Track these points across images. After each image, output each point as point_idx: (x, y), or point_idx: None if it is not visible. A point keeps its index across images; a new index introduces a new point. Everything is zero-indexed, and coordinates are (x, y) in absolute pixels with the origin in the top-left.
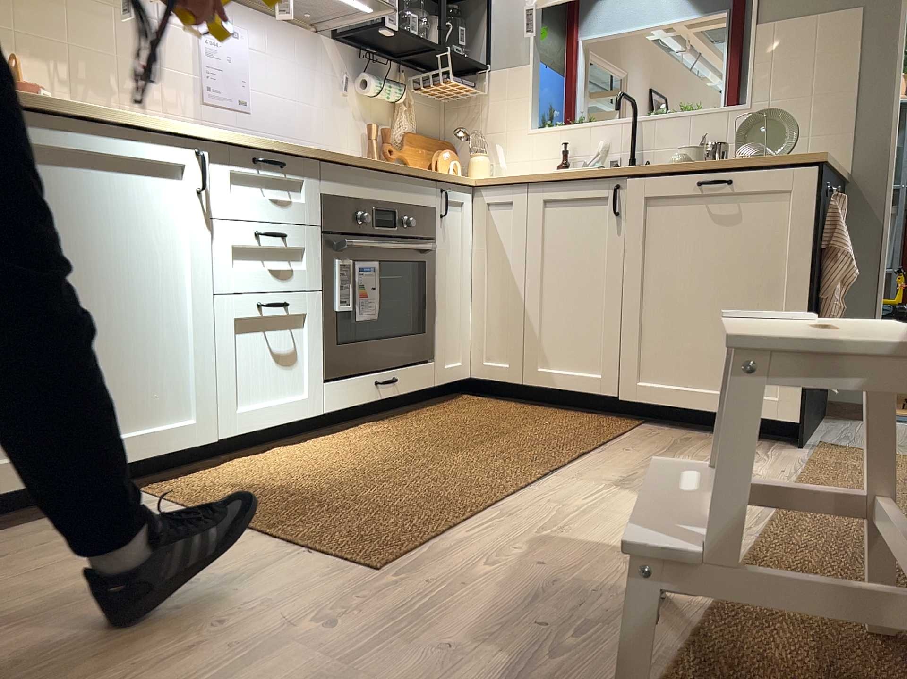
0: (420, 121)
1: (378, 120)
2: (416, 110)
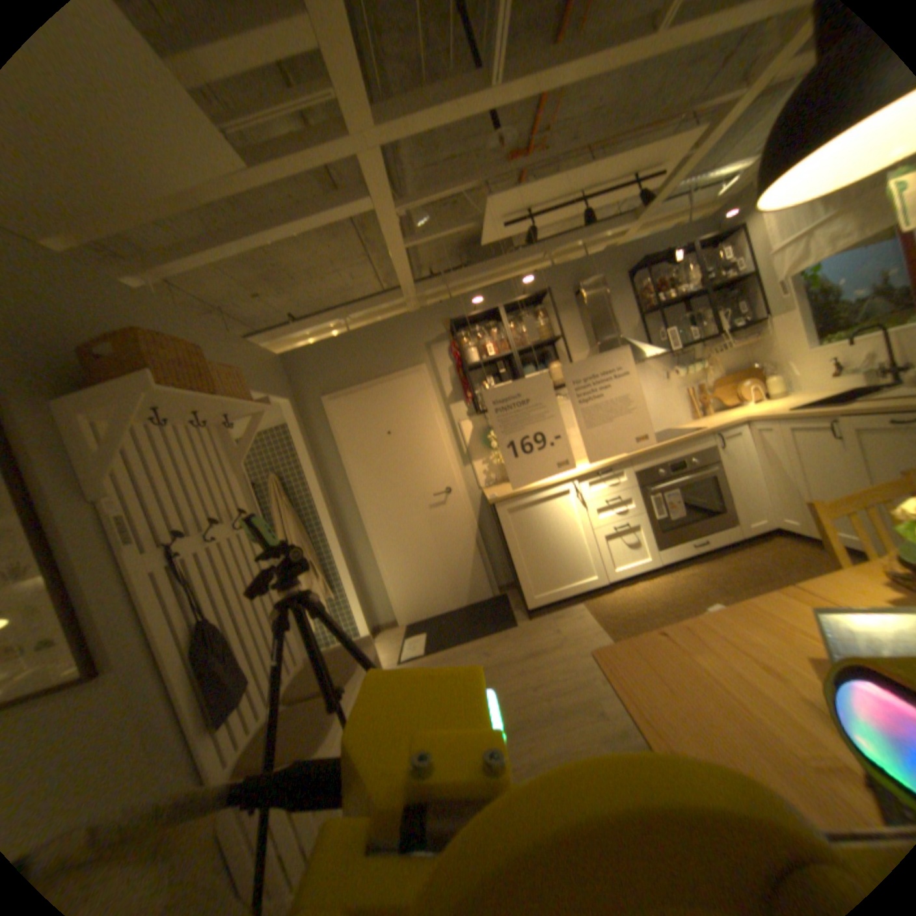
0: (731, 363)
1: (697, 380)
2: (726, 358)
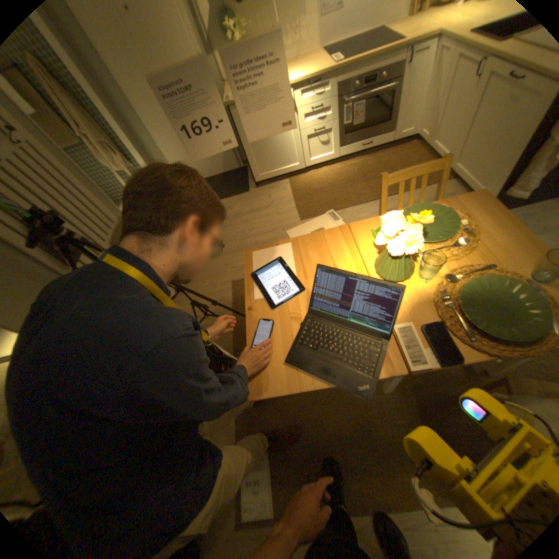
0: None
1: None
2: None
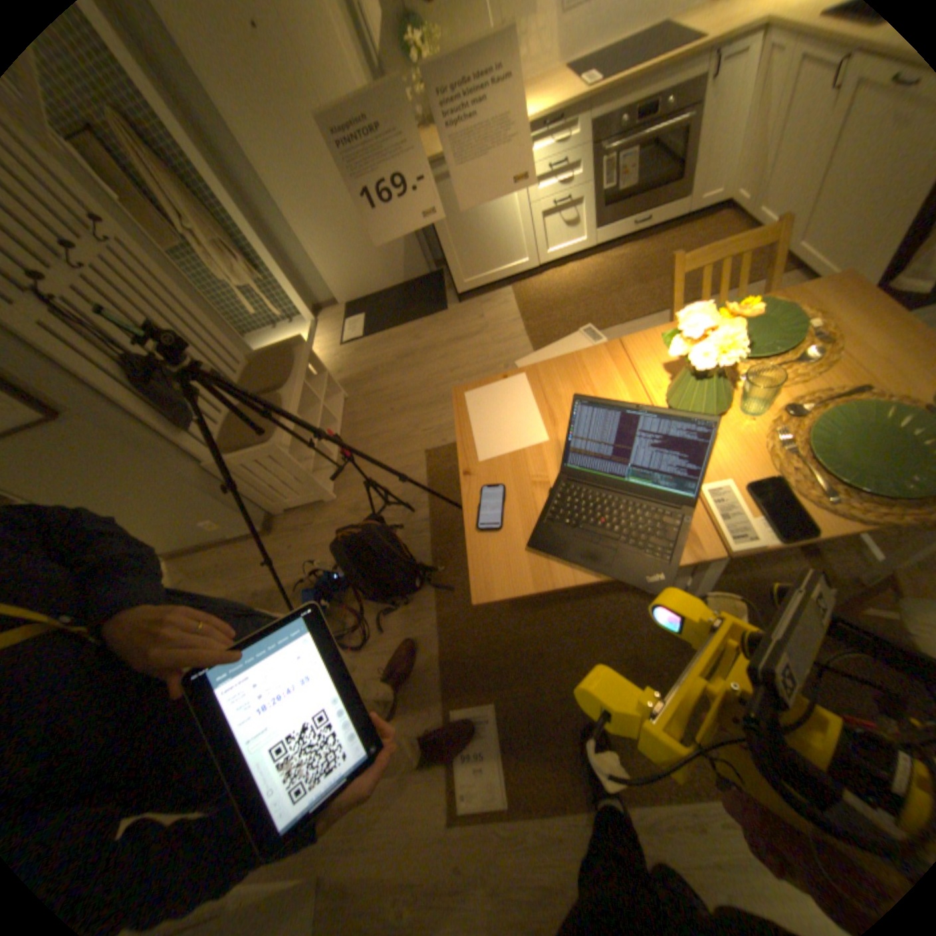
0: None
1: None
2: None
